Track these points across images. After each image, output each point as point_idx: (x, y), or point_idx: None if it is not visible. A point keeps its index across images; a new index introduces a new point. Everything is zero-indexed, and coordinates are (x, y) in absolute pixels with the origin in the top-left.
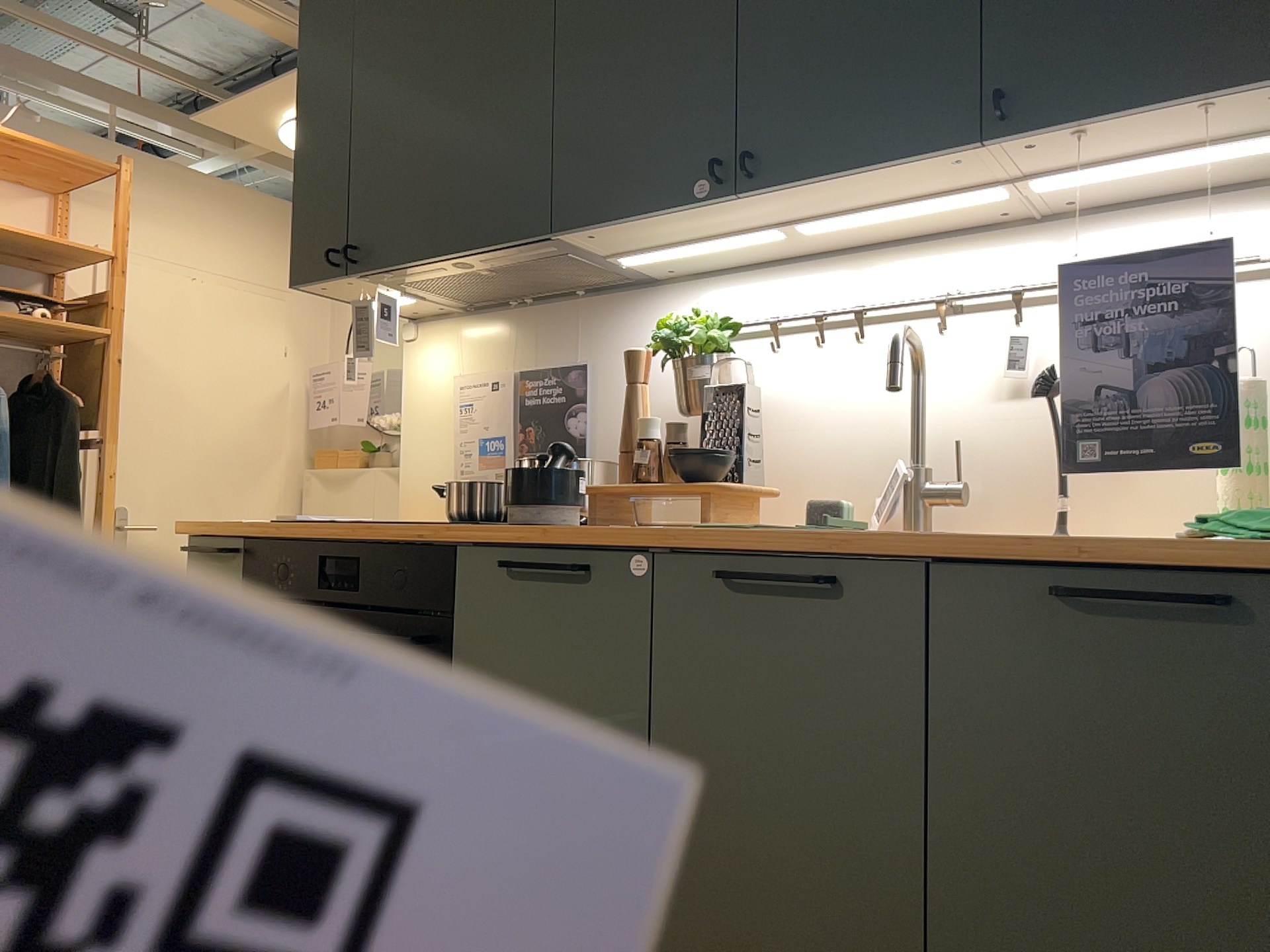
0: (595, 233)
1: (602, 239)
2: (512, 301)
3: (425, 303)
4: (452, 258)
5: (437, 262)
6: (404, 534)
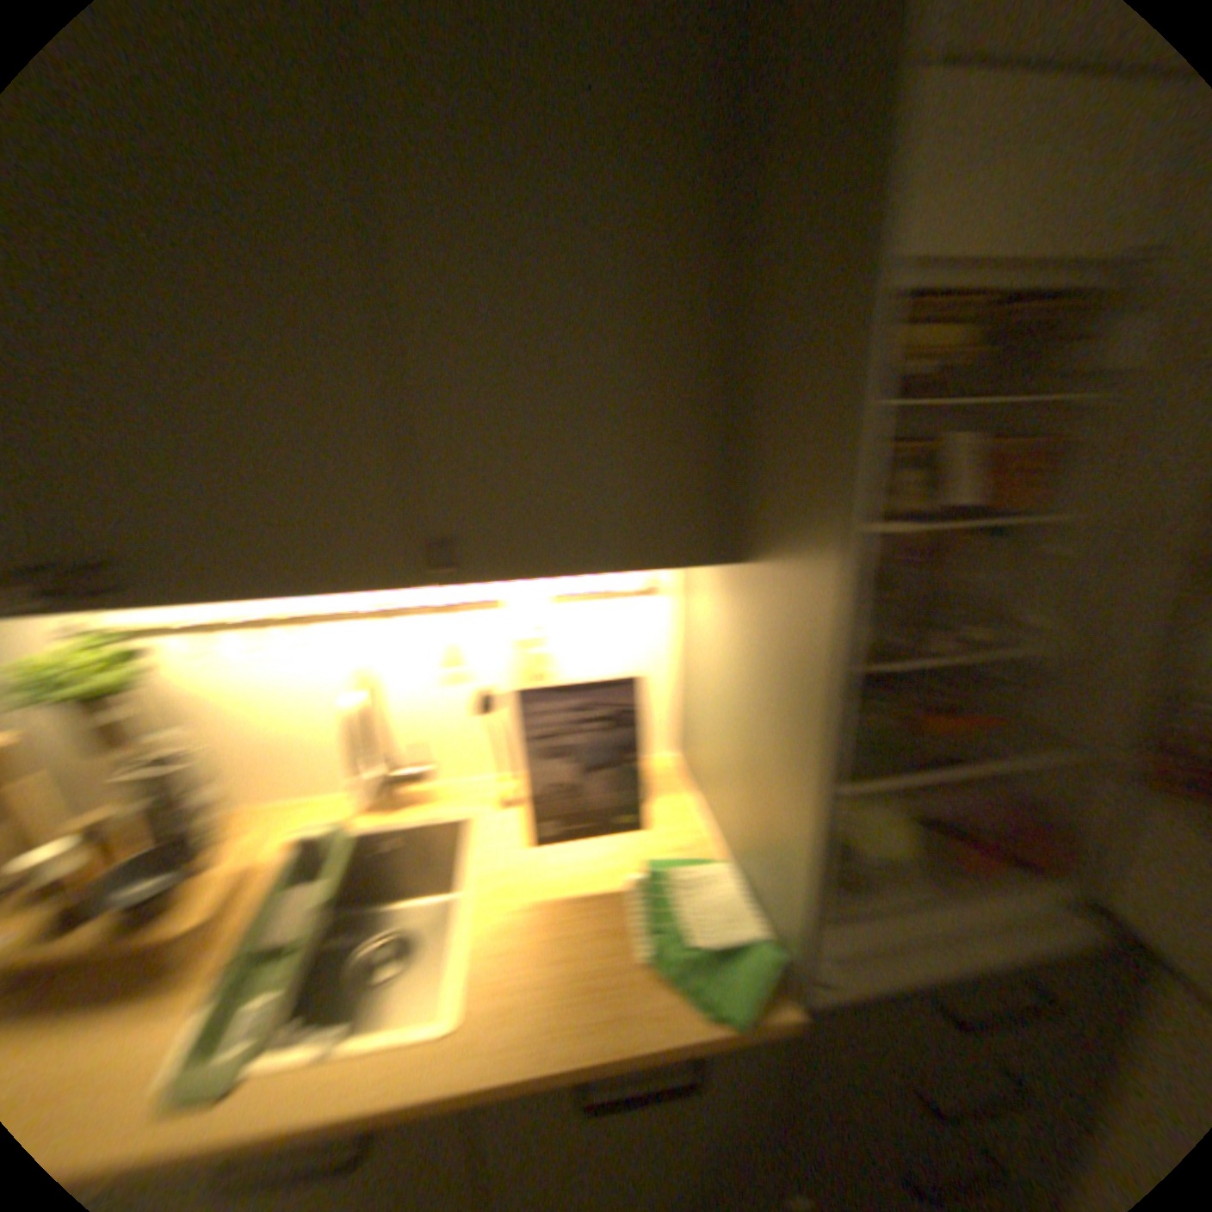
0: None
1: None
2: None
3: None
4: None
5: None
6: None
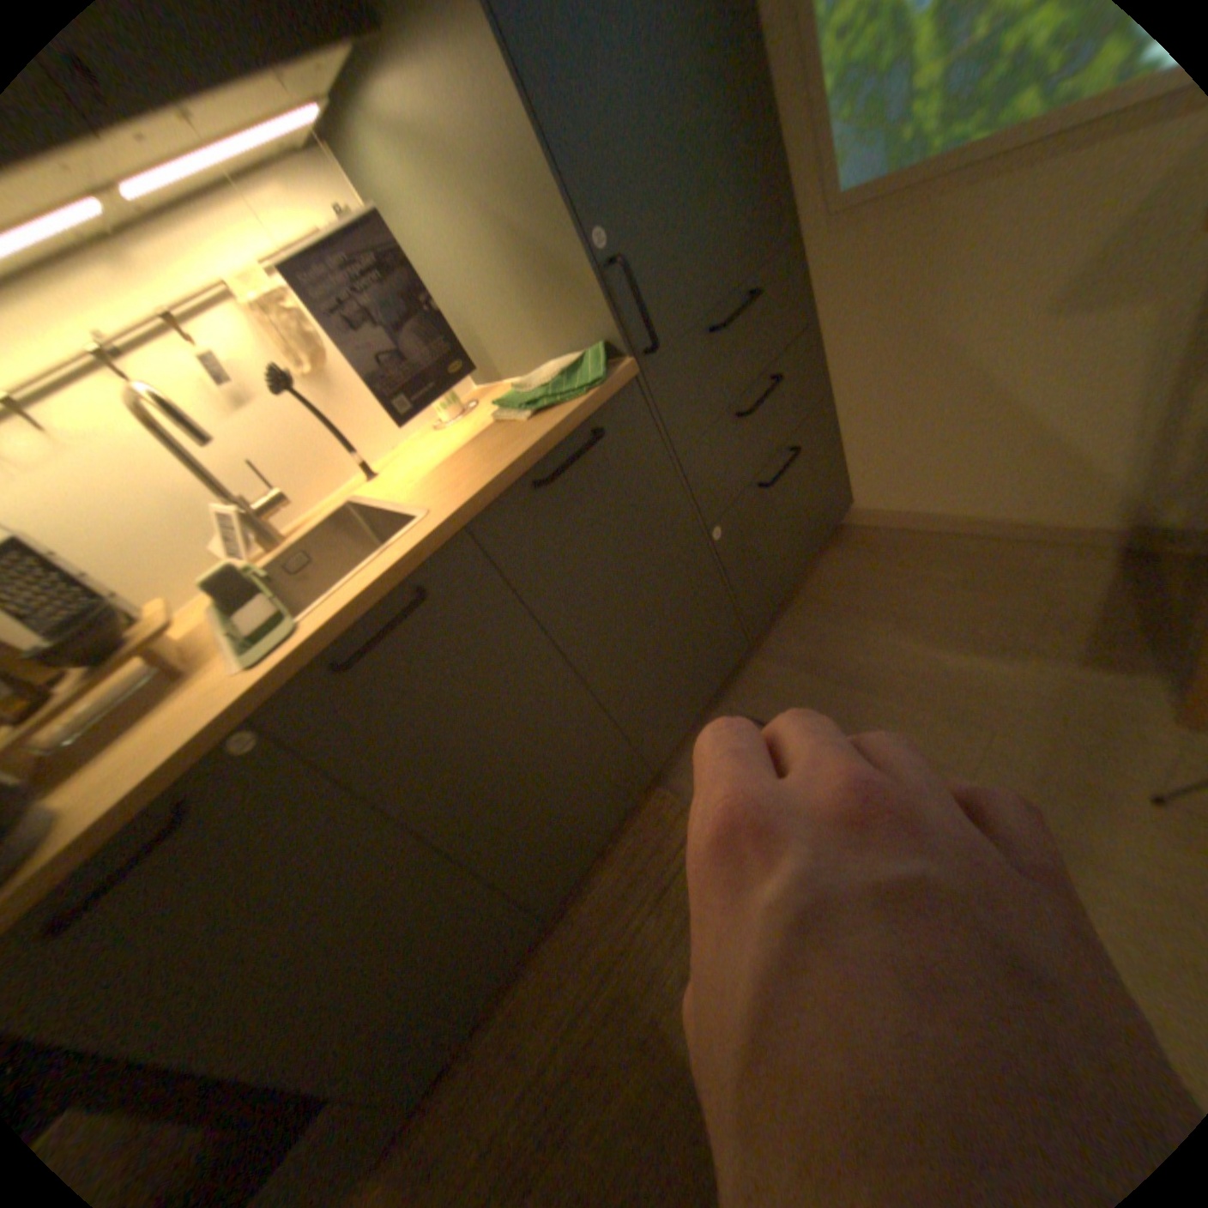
0: None
1: None
2: None
3: None
4: None
5: None
6: None
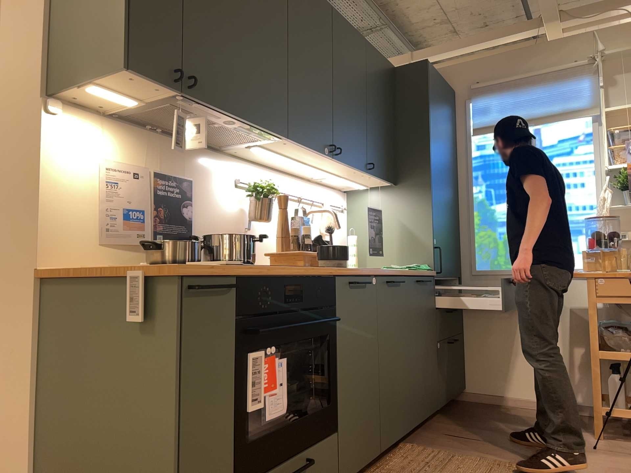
0: (288, 143)
1: (281, 143)
2: (151, 126)
3: (120, 105)
4: (240, 120)
5: (231, 116)
6: (315, 272)
